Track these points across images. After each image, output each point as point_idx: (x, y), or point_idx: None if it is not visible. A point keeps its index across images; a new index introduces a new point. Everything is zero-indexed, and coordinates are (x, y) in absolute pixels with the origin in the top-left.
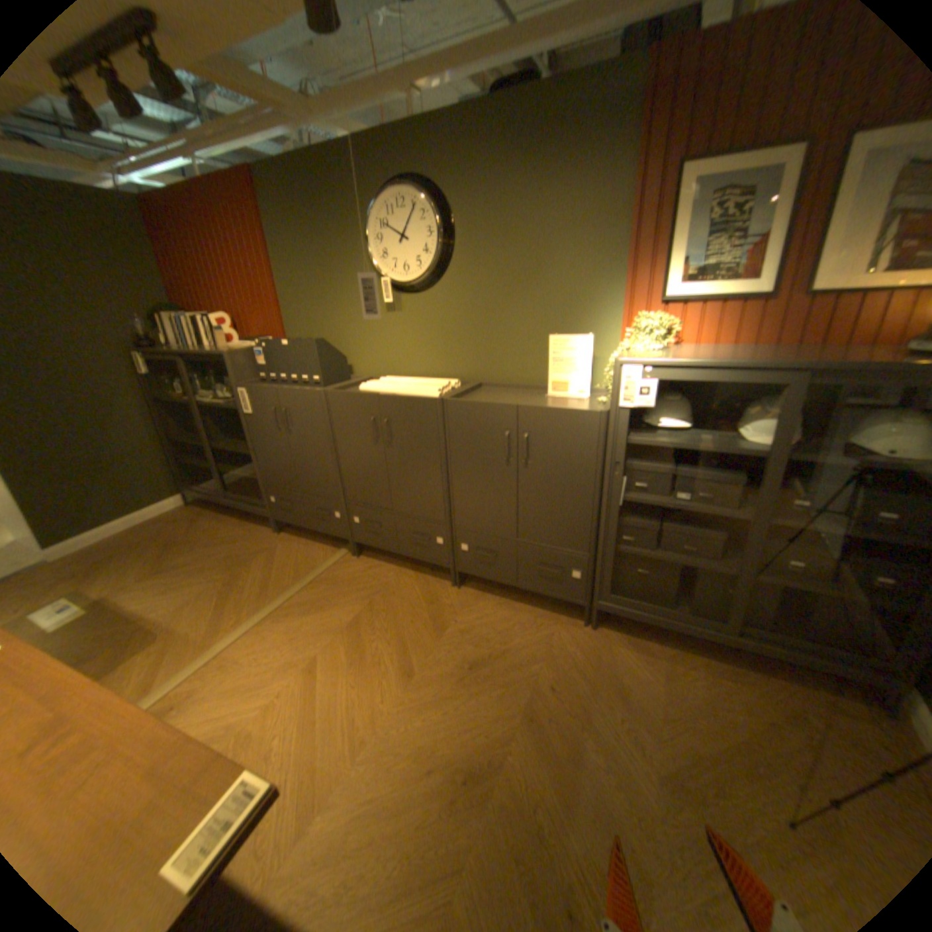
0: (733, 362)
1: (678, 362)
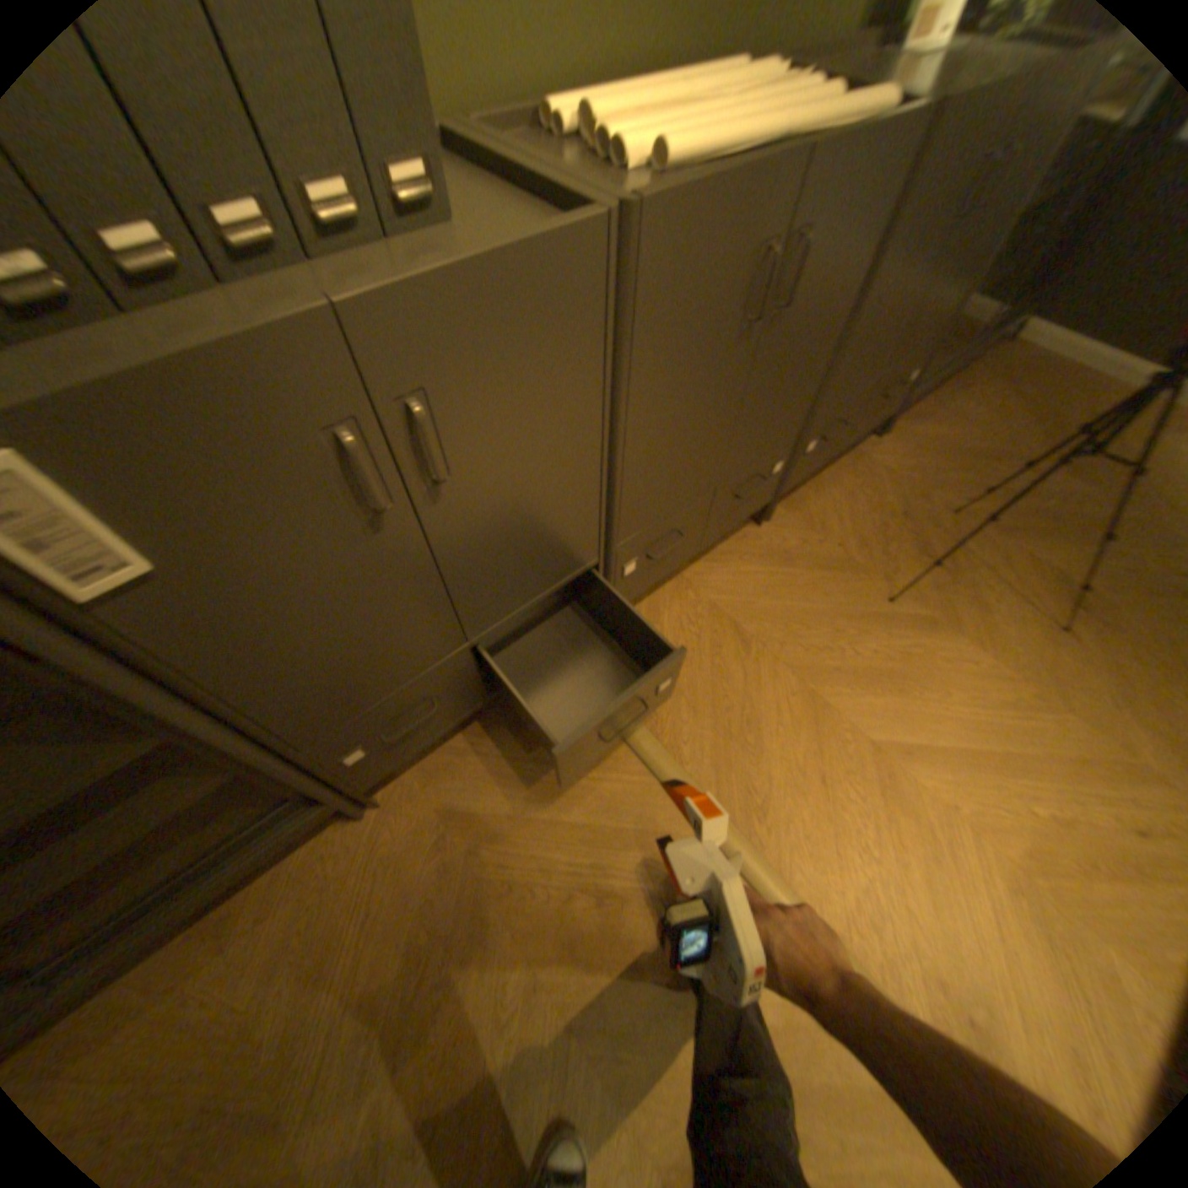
0: None
1: None
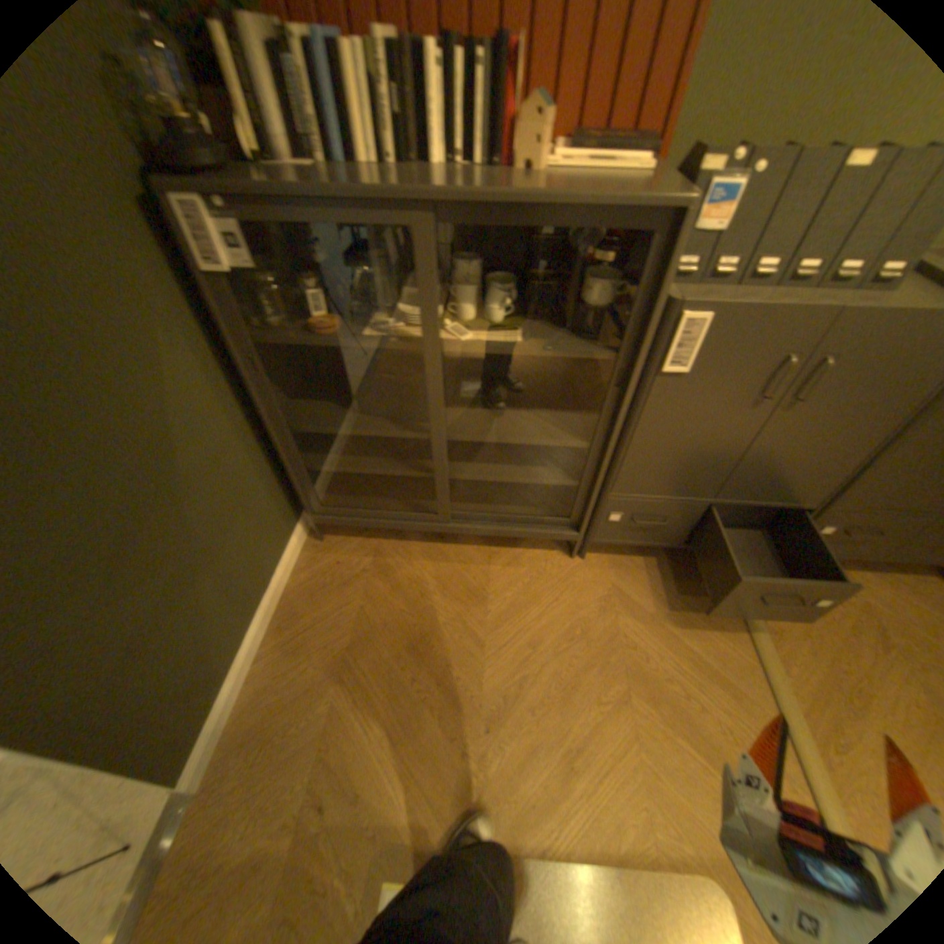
0: None
1: None
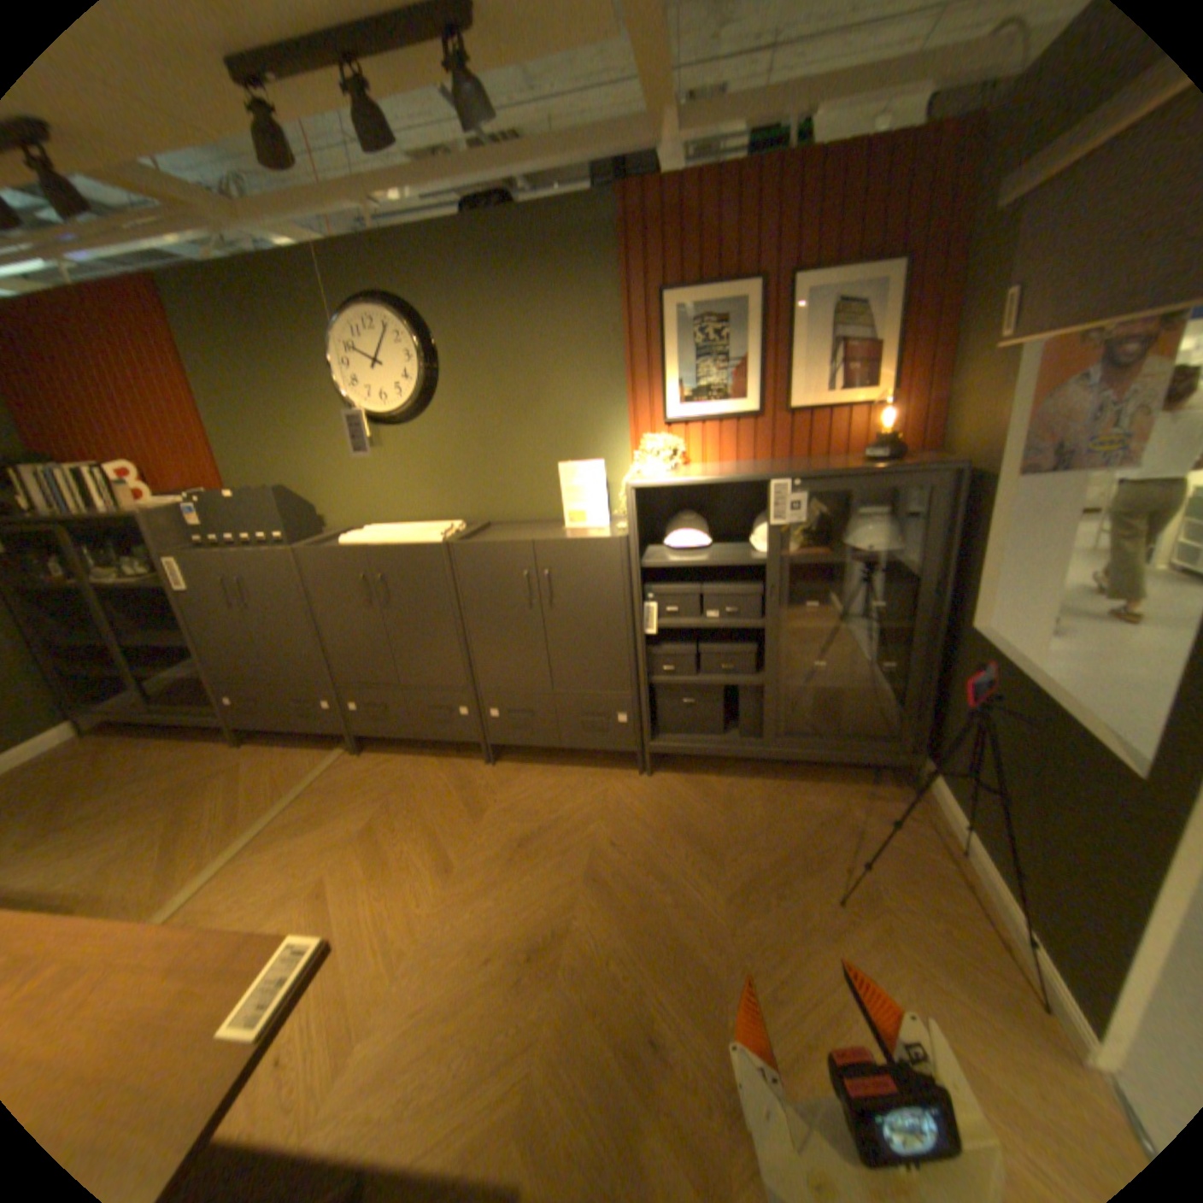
0: (730, 479)
1: (683, 482)
